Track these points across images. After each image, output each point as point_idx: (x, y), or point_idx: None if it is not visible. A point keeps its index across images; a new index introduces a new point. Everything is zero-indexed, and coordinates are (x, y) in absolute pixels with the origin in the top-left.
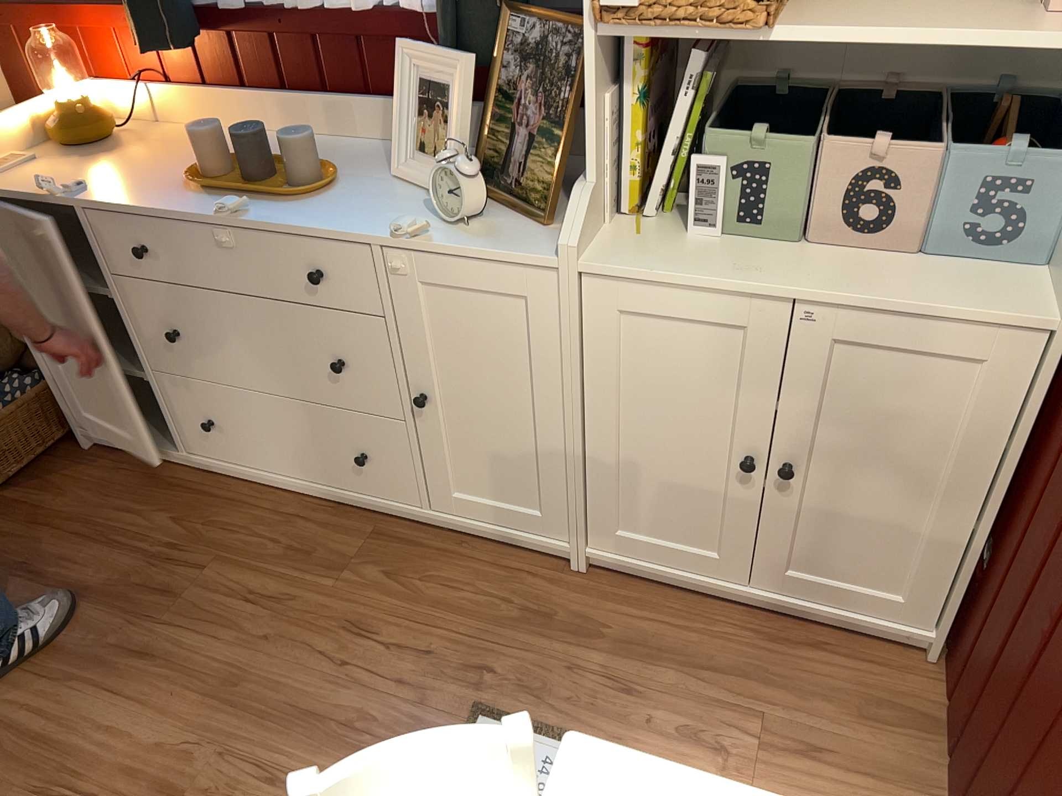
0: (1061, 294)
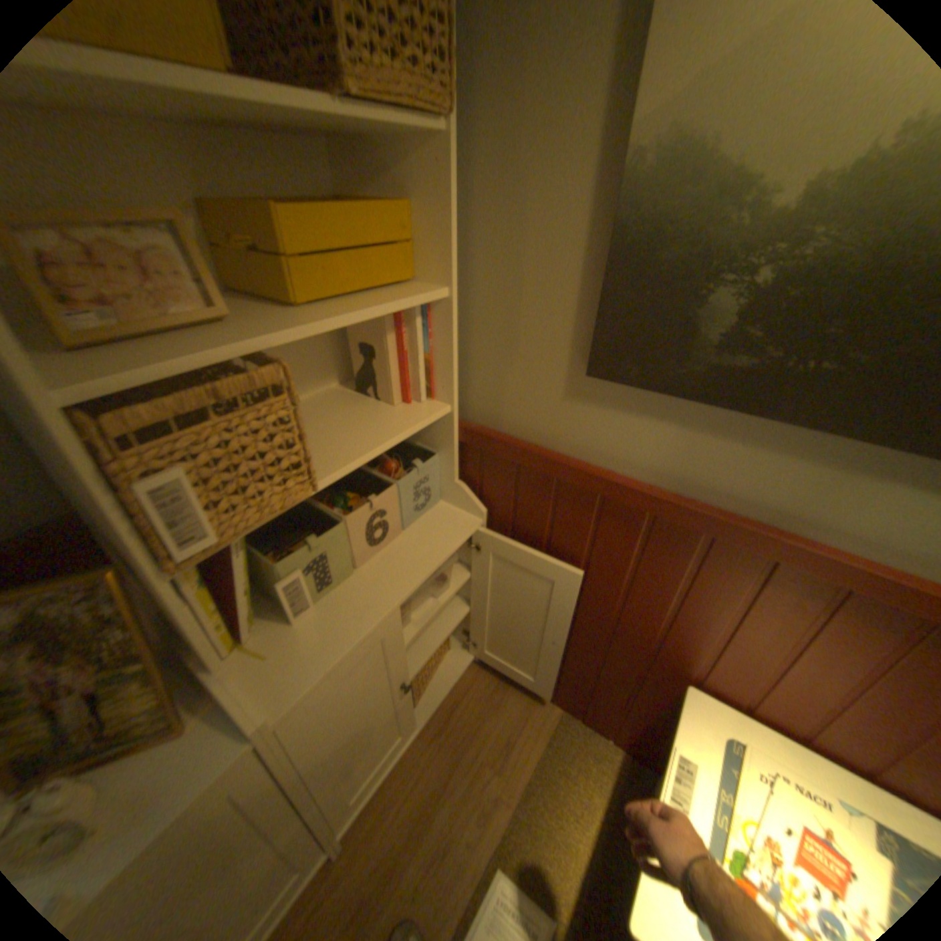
0: (468, 511)
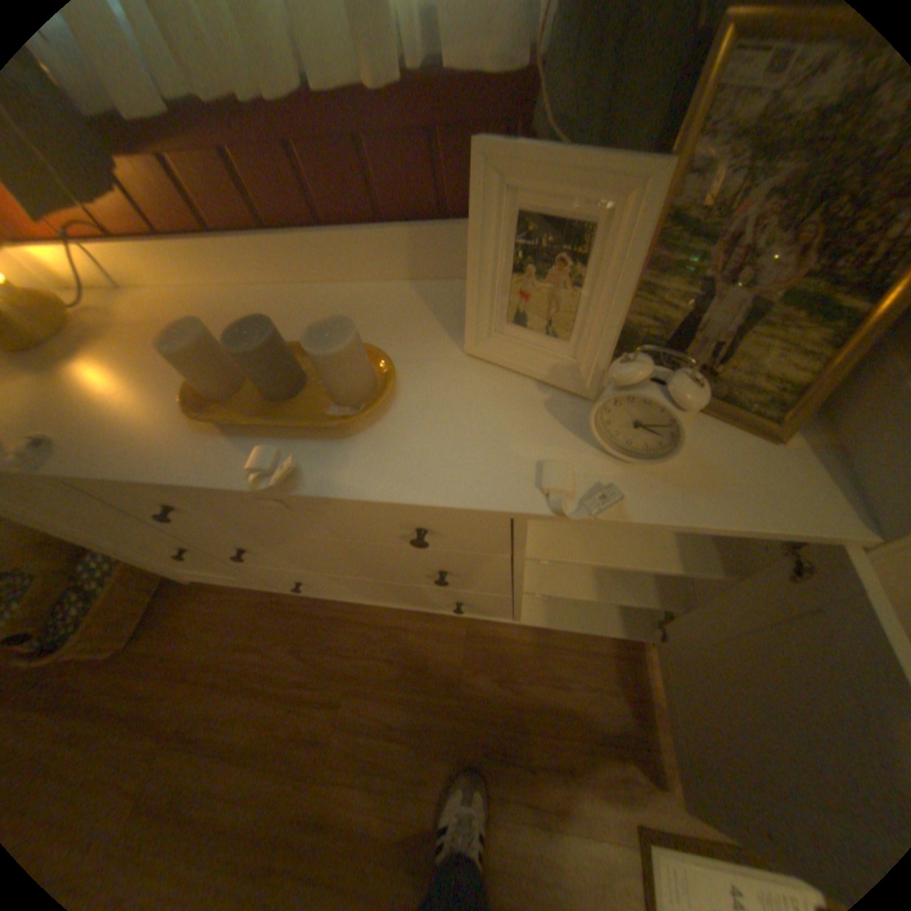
0: None
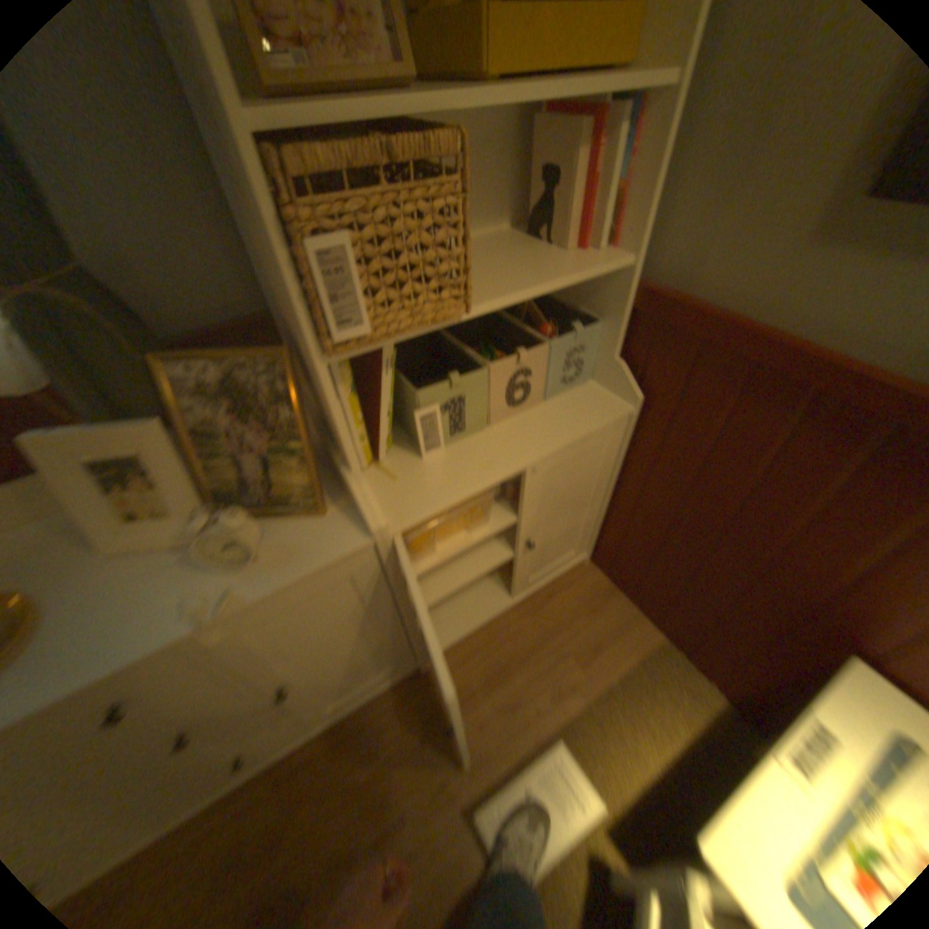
0: (619, 395)
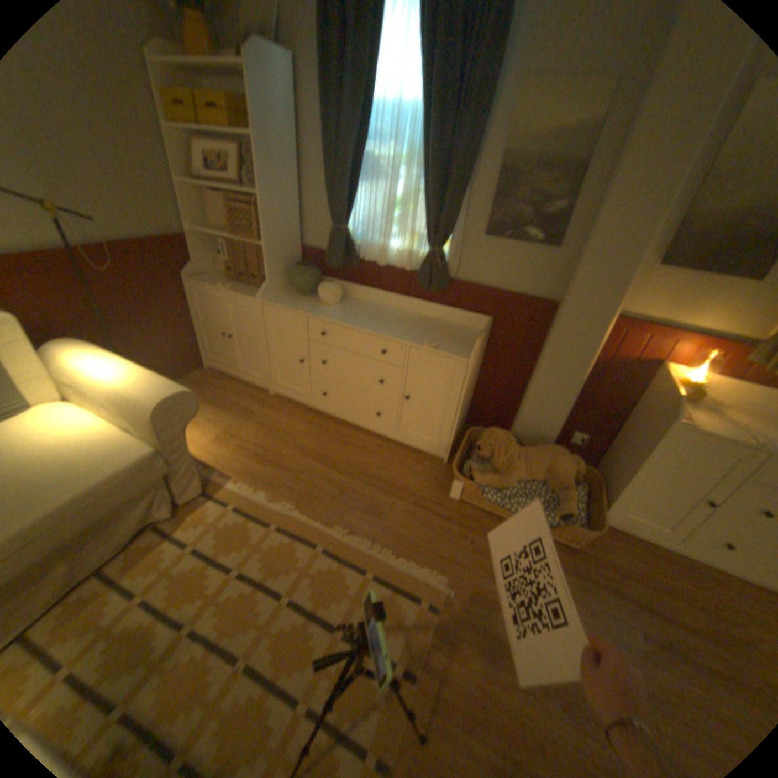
0: None
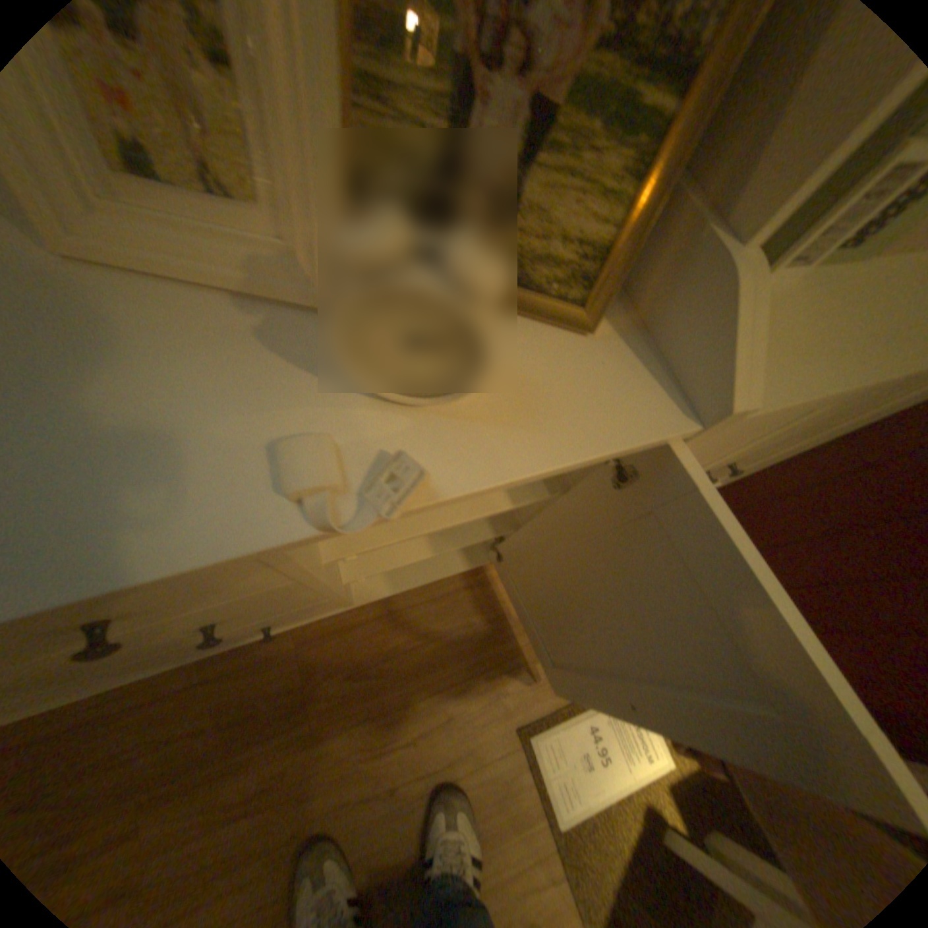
0: None
